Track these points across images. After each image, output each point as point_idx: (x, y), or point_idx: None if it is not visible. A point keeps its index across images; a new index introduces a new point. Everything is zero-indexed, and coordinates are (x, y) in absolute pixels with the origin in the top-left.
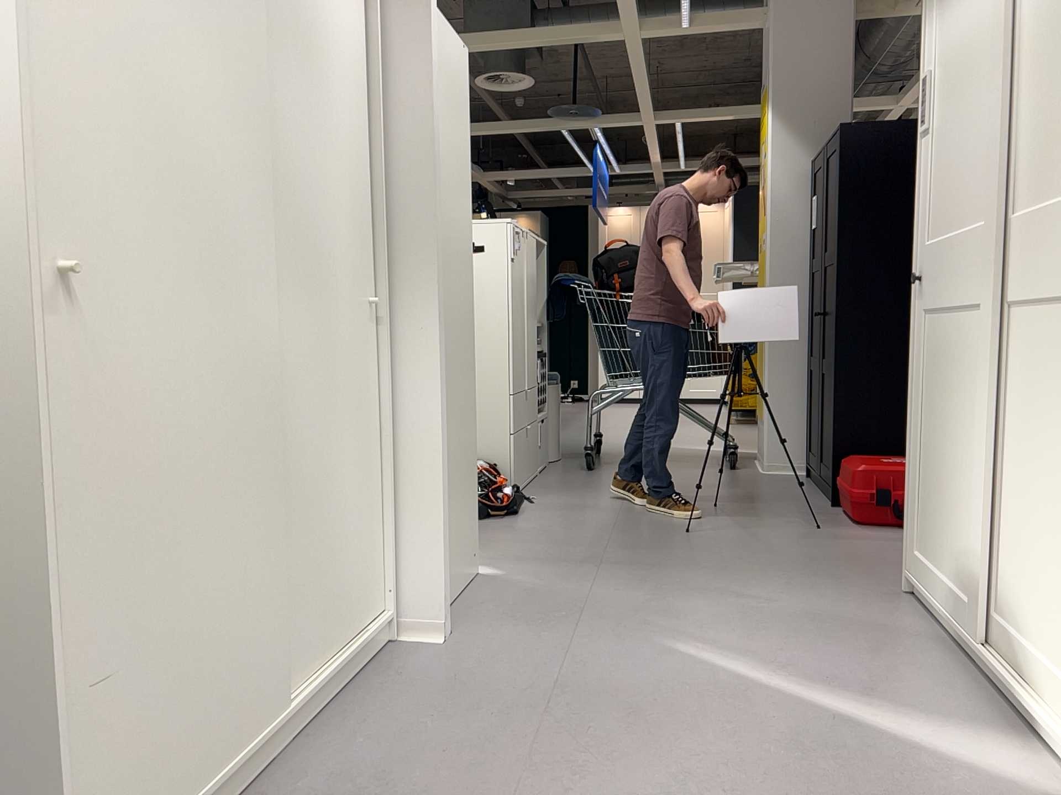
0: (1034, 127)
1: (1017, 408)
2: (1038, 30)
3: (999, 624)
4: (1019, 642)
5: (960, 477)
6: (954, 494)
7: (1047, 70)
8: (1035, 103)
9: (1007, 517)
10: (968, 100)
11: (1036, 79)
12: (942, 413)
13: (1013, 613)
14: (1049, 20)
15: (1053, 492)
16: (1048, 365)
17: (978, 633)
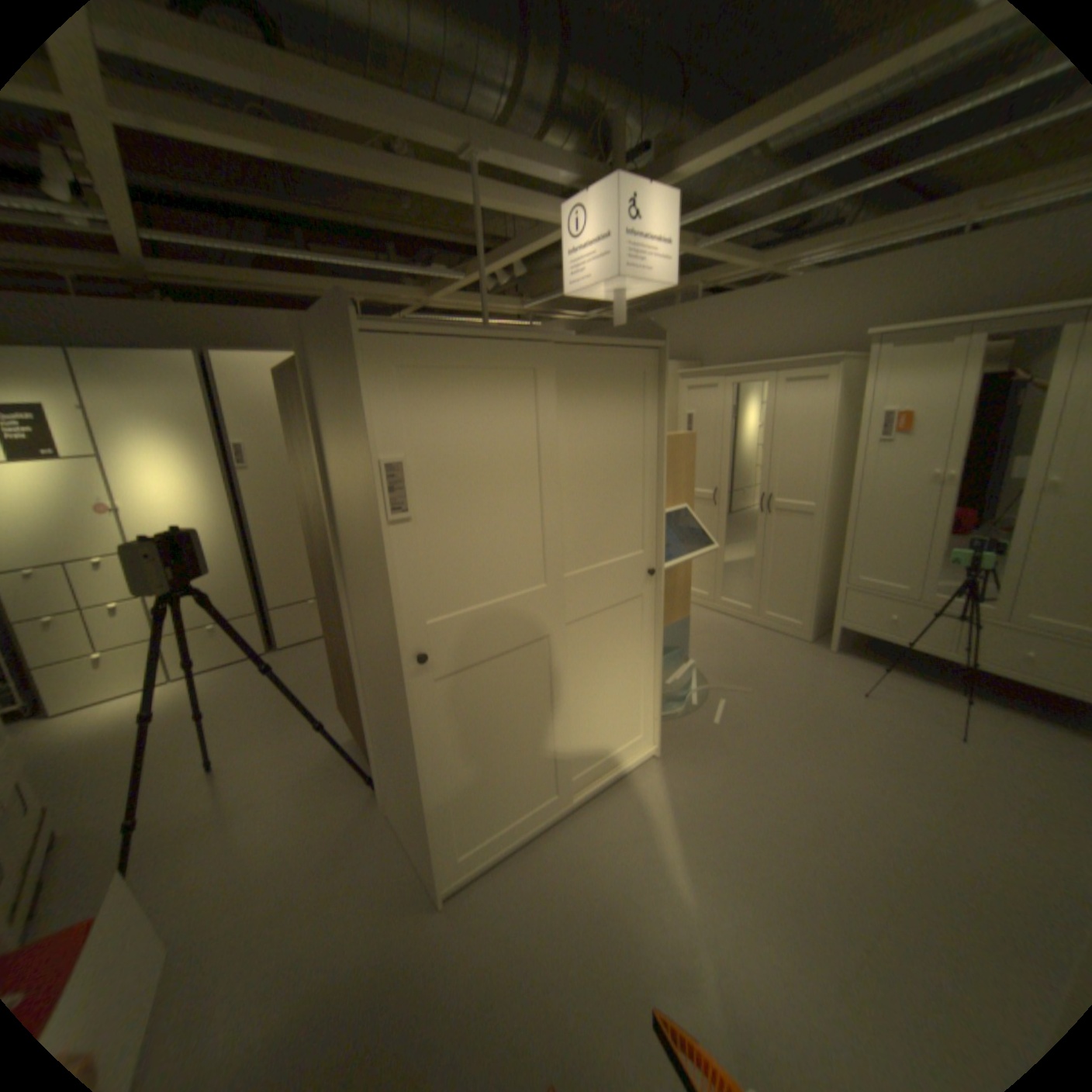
0: (583, 525)
1: (583, 670)
2: (581, 472)
3: (581, 776)
4: (600, 764)
5: (538, 743)
6: (532, 758)
7: (593, 497)
8: (583, 512)
9: (579, 726)
10: (511, 500)
11: (582, 499)
12: (501, 727)
13: (592, 759)
14: (593, 470)
15: (616, 685)
16: (607, 636)
17: (571, 797)
